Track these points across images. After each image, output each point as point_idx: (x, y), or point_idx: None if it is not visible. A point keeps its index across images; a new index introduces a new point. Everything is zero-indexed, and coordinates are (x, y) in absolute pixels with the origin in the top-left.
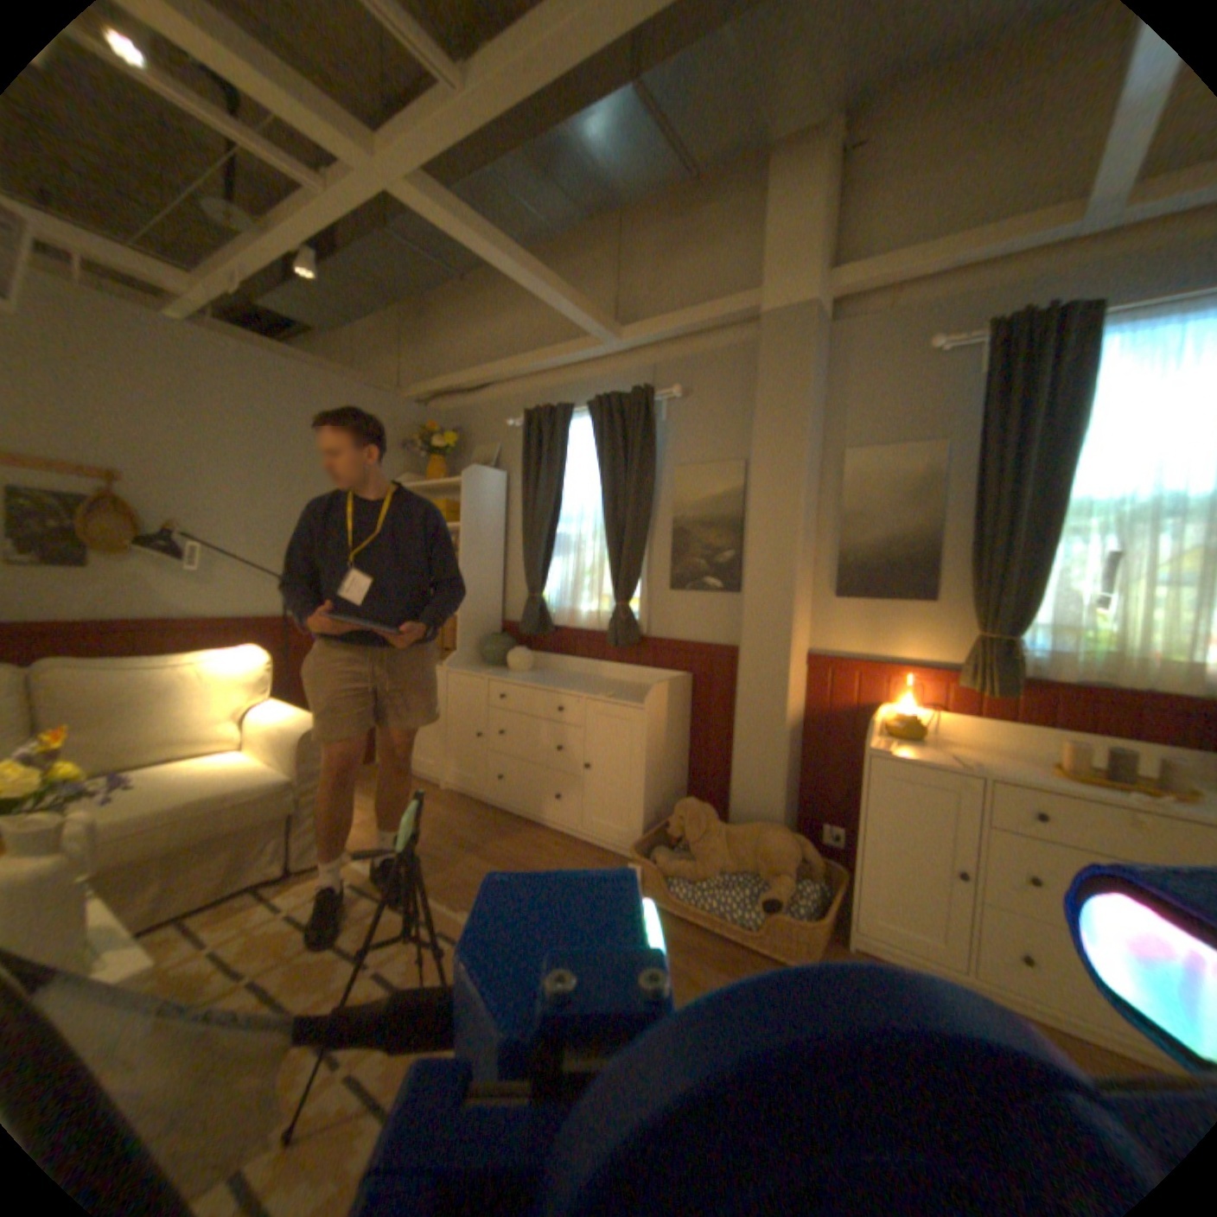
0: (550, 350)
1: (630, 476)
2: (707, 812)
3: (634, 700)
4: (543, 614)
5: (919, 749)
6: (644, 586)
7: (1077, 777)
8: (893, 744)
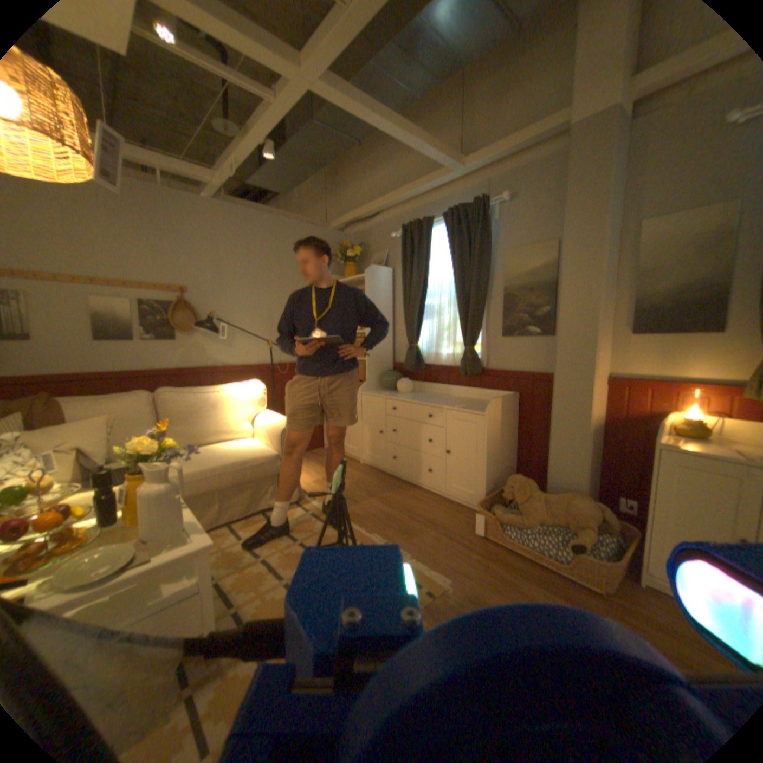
0: (417, 182)
1: (473, 261)
2: (530, 484)
3: (478, 410)
4: (417, 357)
5: (704, 445)
6: (484, 335)
7: None
8: (681, 441)
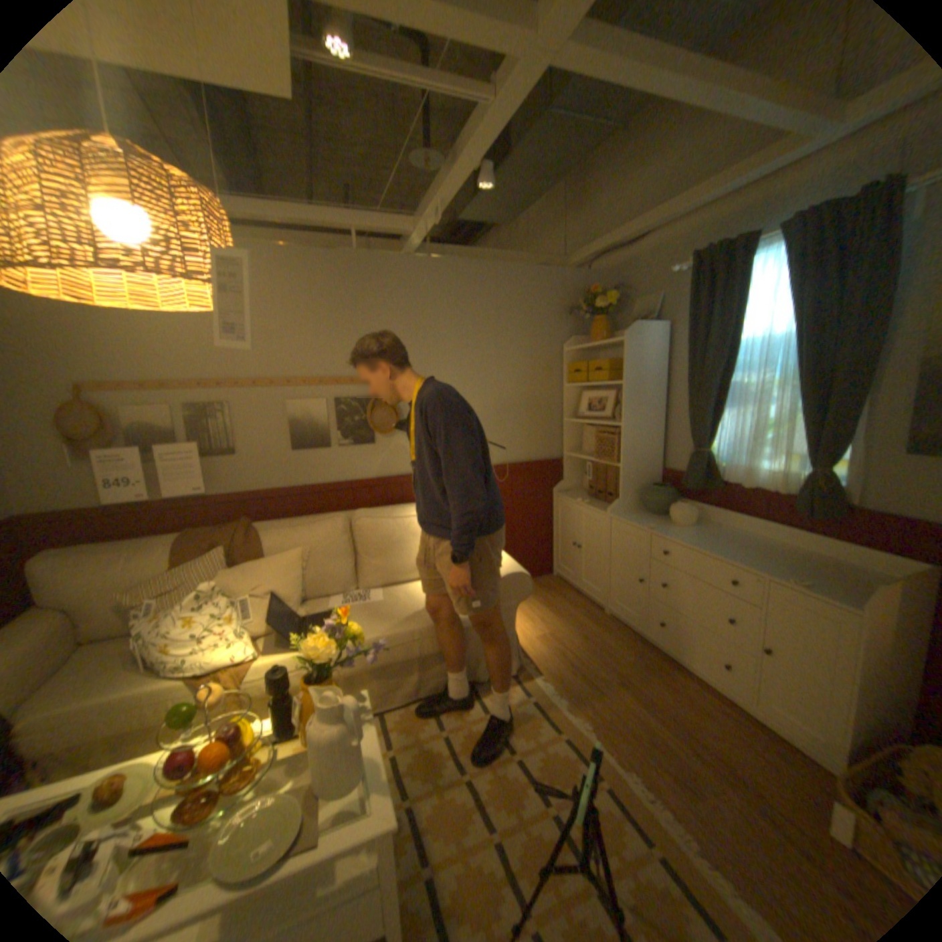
0: (727, 173)
1: (843, 308)
2: None
3: (844, 599)
4: (709, 468)
5: None
6: (859, 447)
7: None
8: None
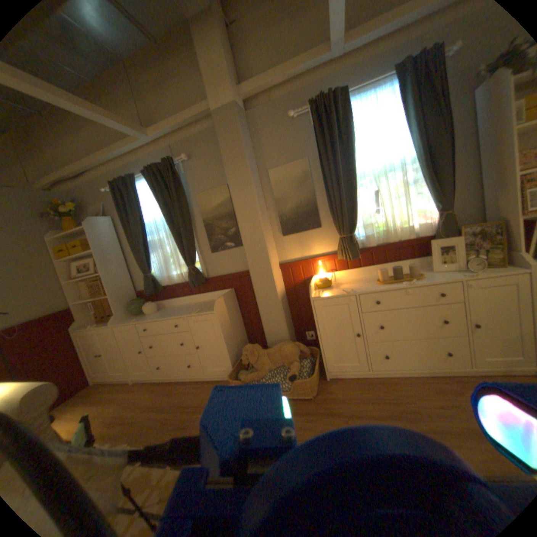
0: (111, 147)
1: (175, 204)
2: (256, 347)
3: (209, 310)
4: (154, 282)
5: (329, 290)
6: (199, 255)
7: (384, 282)
8: (320, 291)
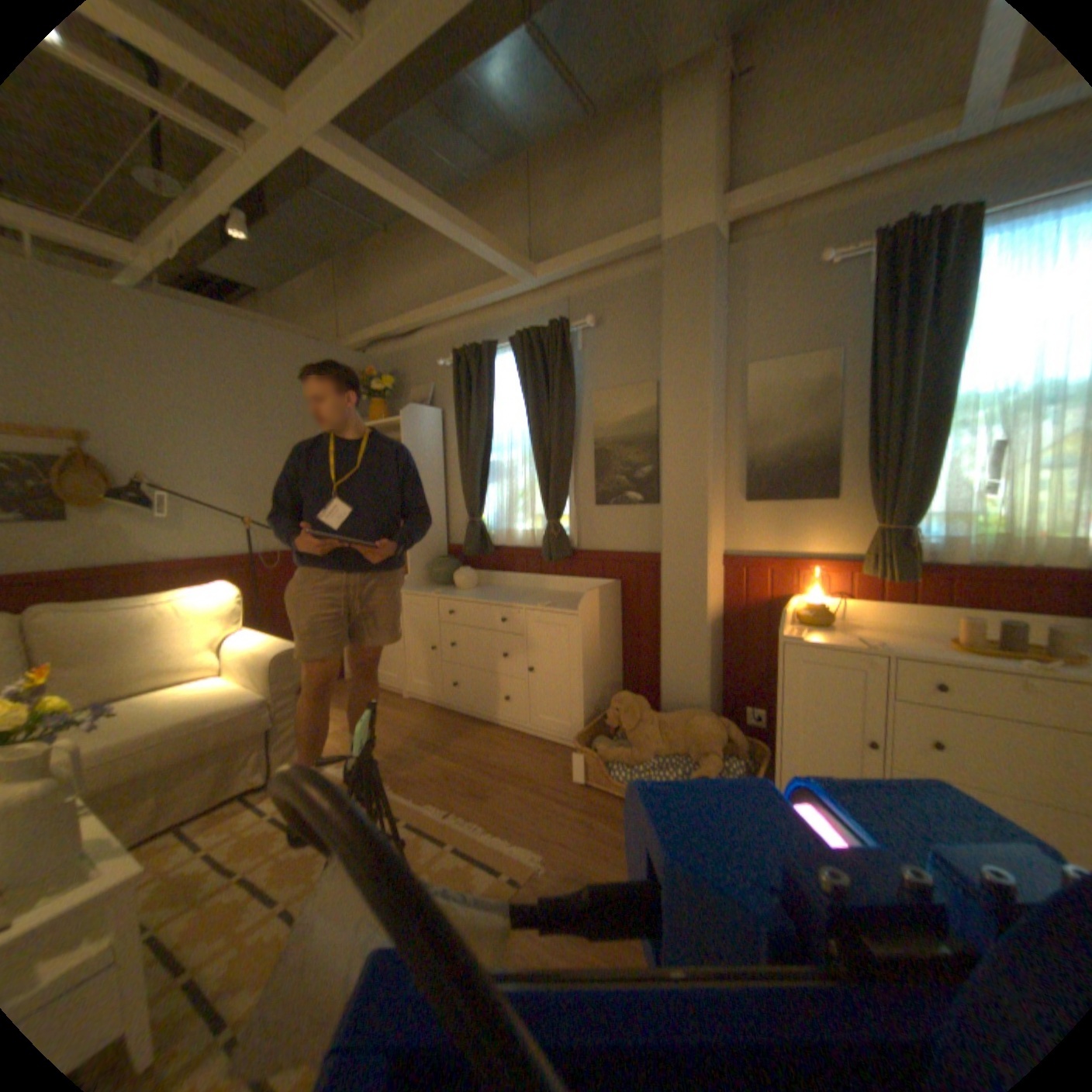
0: (471, 292)
1: (552, 404)
2: (639, 703)
3: (568, 608)
4: (483, 536)
5: (827, 634)
6: (572, 504)
7: (972, 649)
8: (804, 631)
